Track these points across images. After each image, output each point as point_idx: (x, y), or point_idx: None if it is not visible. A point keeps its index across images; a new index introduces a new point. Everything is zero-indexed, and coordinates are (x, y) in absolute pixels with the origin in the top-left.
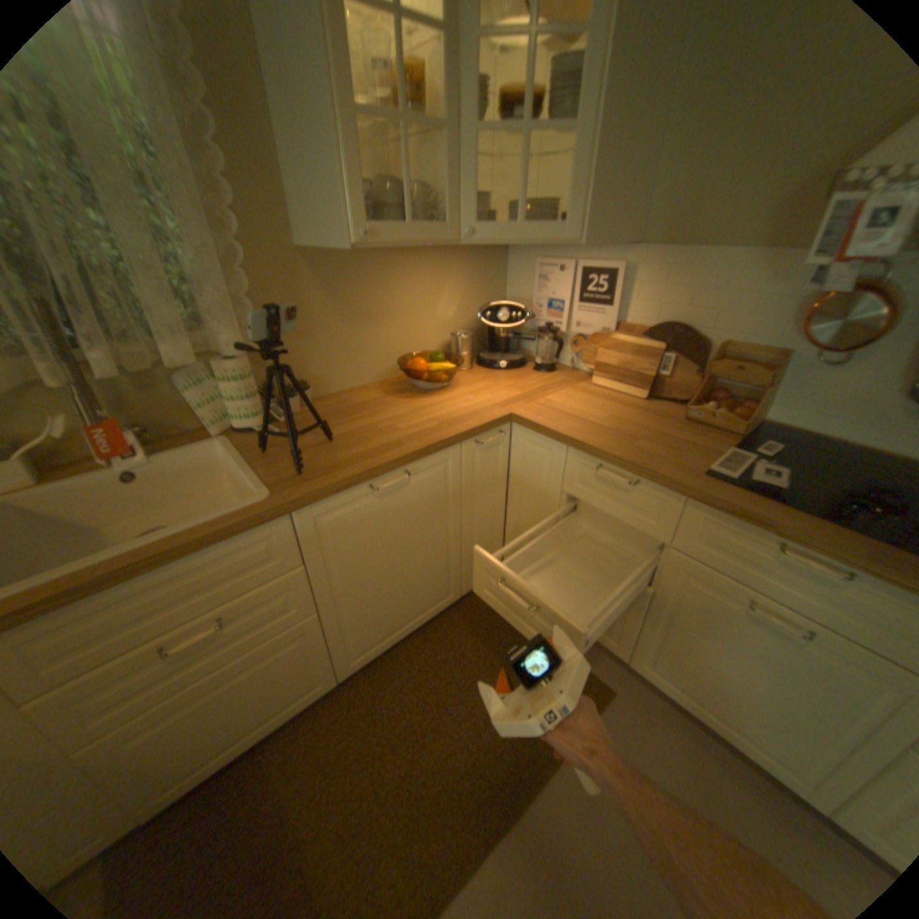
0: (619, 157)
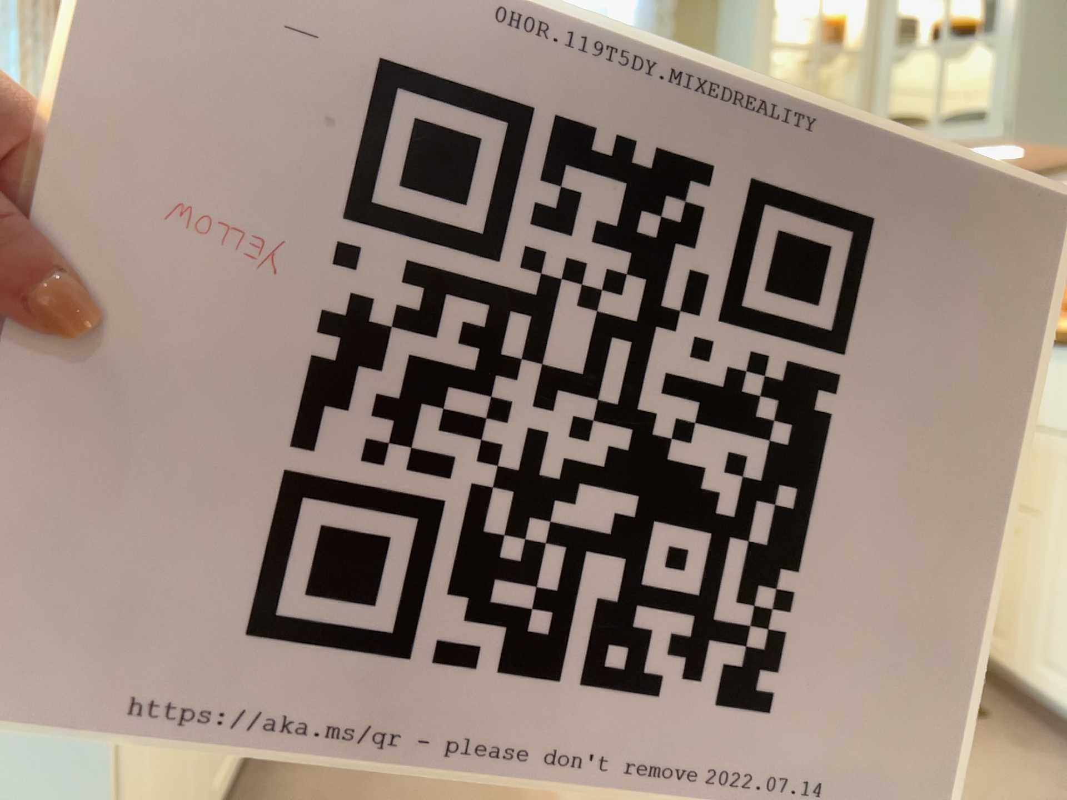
0: (1065, 57)
